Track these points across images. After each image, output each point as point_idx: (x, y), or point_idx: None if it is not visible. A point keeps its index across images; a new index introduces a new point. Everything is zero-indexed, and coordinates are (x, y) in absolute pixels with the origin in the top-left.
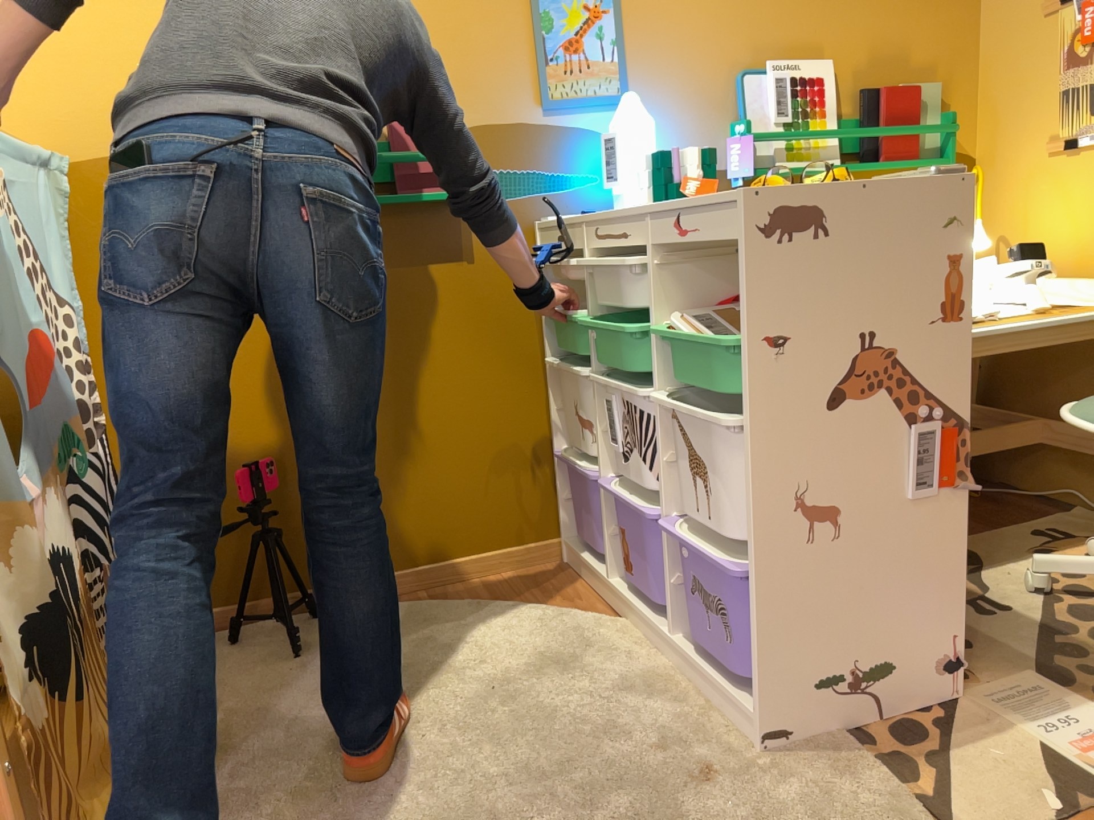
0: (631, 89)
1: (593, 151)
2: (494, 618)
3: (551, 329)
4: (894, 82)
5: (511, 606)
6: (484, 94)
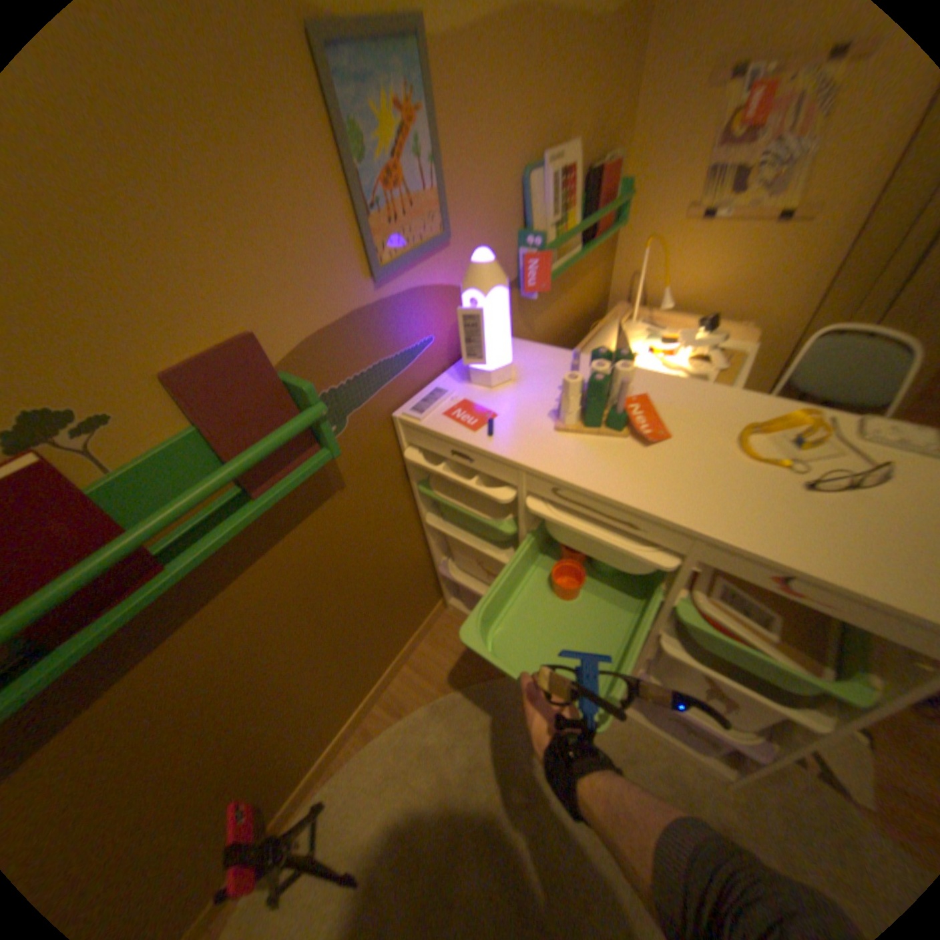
0: (450, 220)
1: (426, 310)
2: (465, 722)
3: (423, 495)
4: (602, 151)
5: (465, 698)
6: (302, 288)
